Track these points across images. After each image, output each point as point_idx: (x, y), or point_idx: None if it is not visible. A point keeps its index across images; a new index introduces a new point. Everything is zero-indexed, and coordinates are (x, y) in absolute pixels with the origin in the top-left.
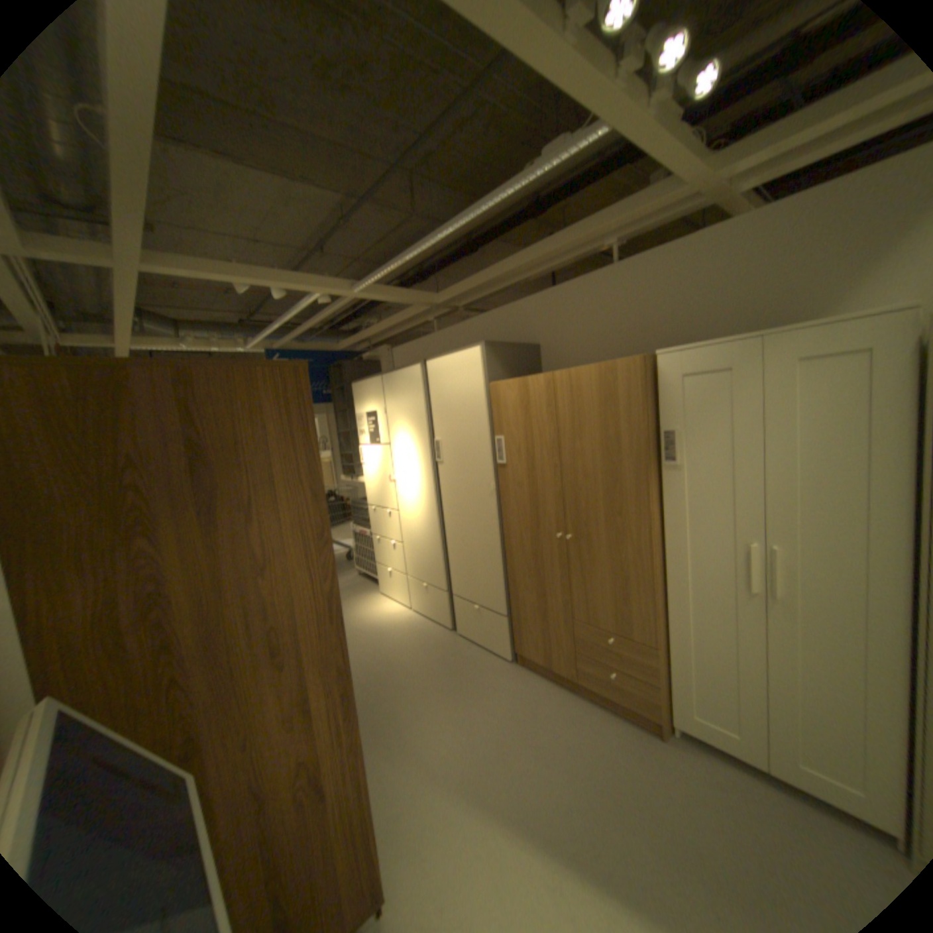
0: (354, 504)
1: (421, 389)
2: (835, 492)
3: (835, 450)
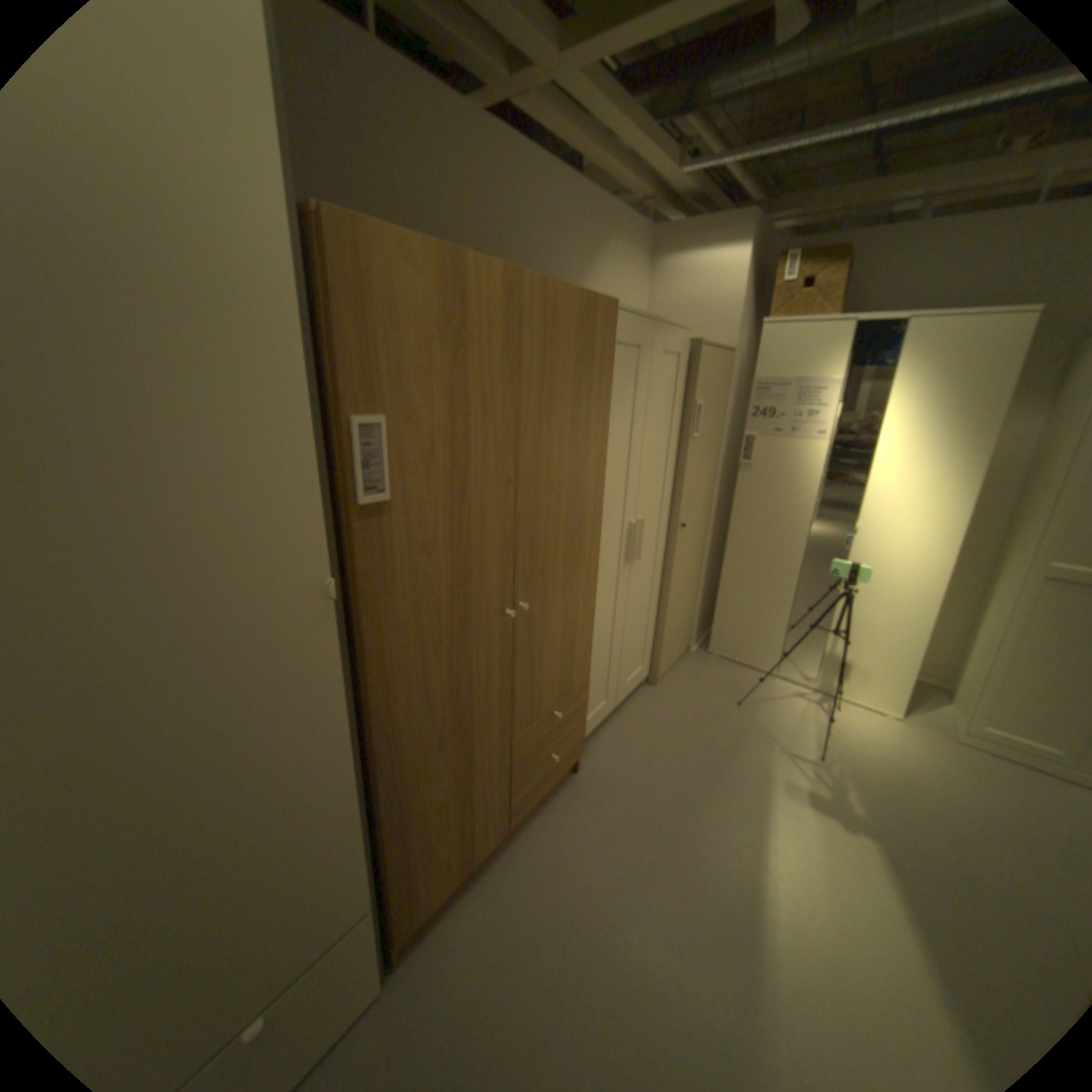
0: None
1: None
2: (658, 463)
3: (662, 430)
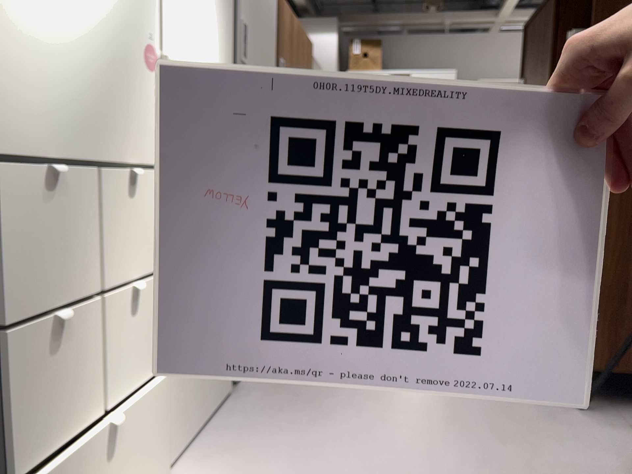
0: None
1: None
2: None
3: None
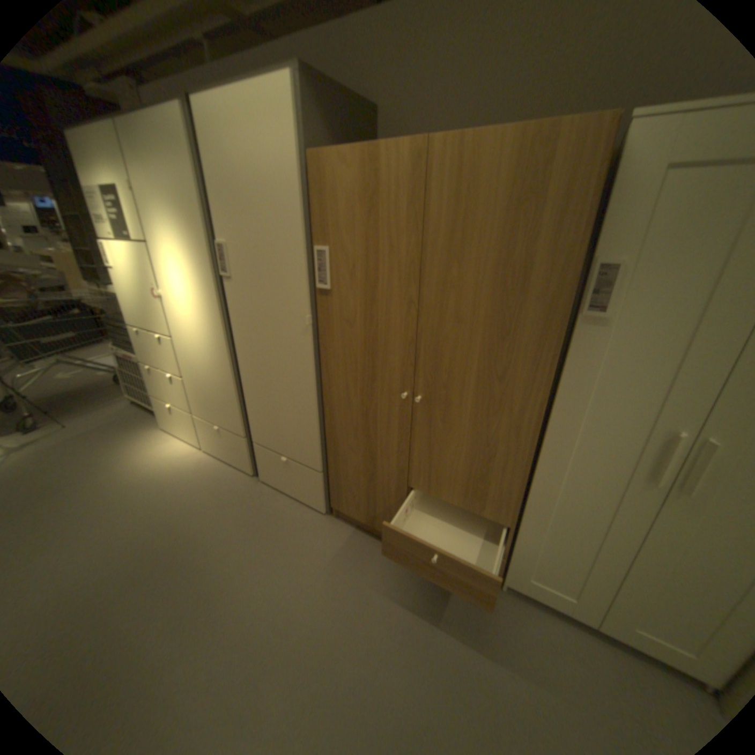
0: (108, 319)
1: (183, 149)
2: None
3: None
